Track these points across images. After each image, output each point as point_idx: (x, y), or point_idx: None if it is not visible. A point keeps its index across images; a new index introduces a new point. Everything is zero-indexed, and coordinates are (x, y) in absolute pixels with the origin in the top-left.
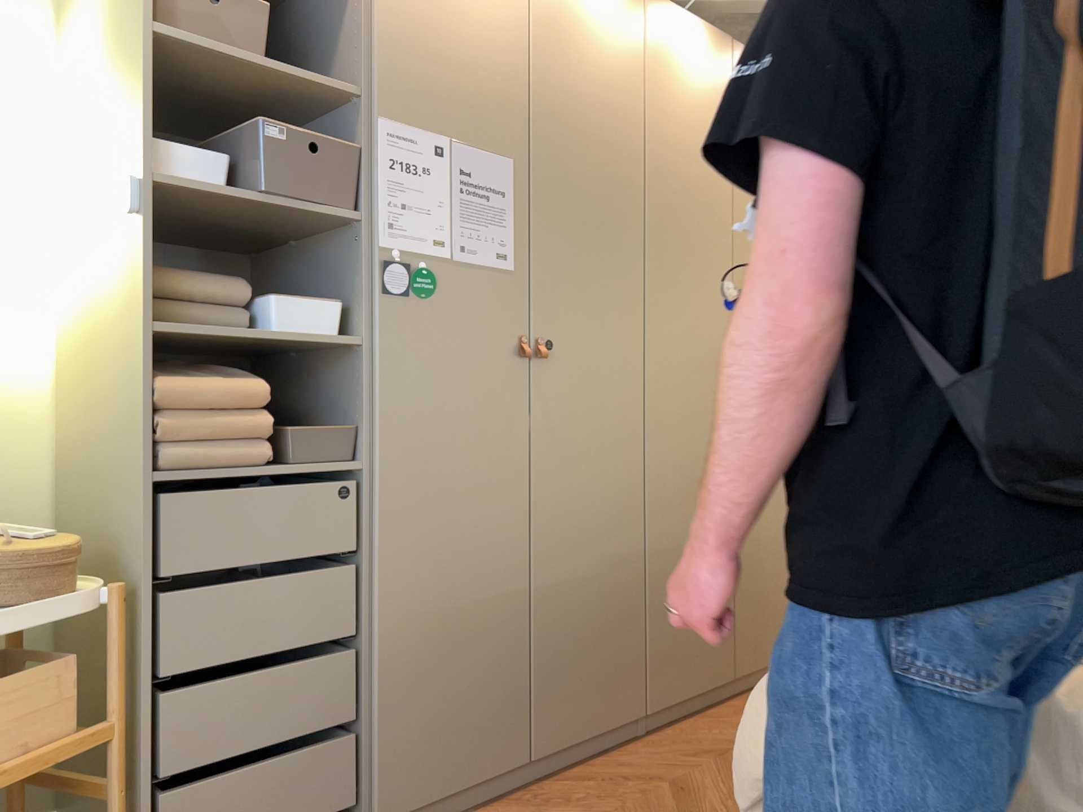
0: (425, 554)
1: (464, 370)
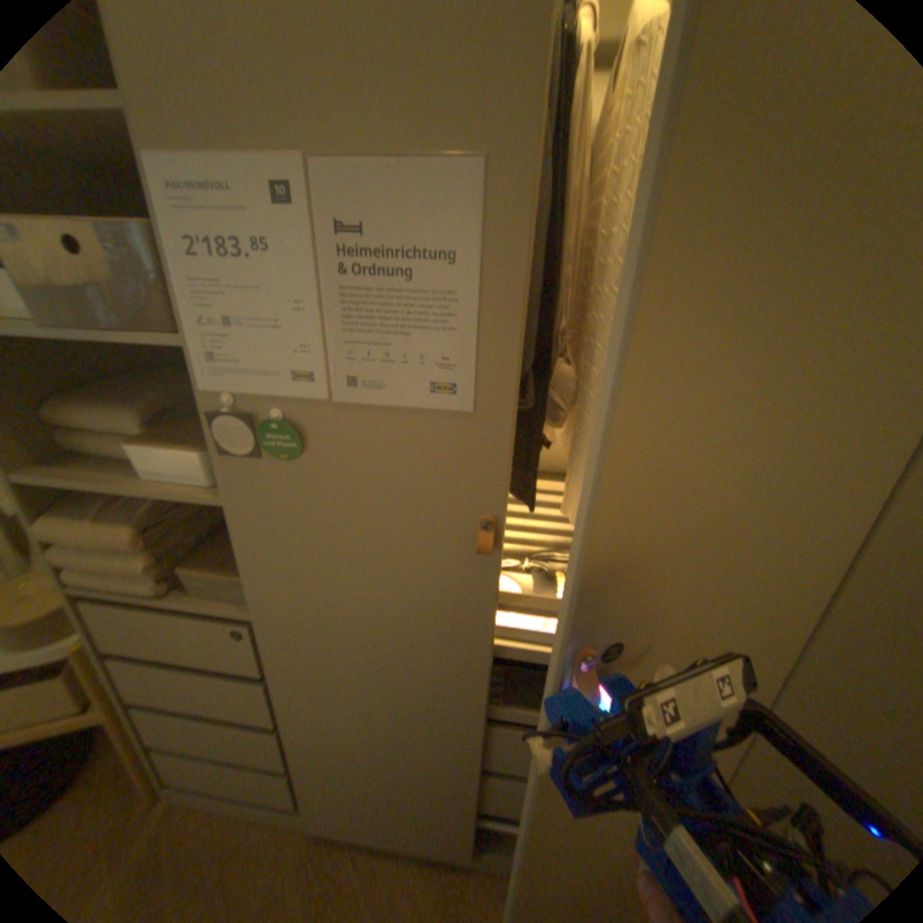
0: (335, 709)
1: (374, 555)
